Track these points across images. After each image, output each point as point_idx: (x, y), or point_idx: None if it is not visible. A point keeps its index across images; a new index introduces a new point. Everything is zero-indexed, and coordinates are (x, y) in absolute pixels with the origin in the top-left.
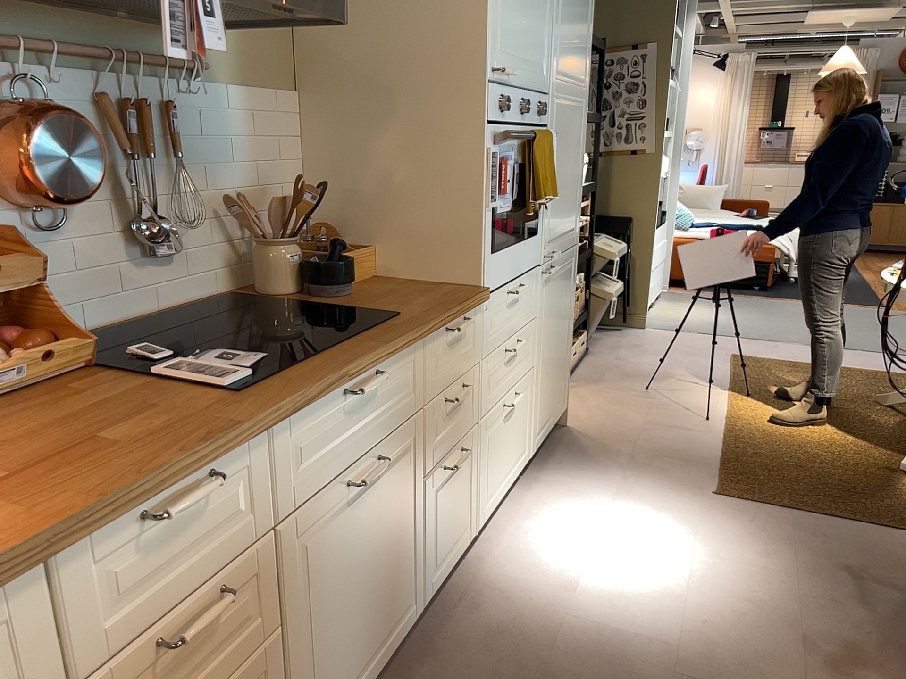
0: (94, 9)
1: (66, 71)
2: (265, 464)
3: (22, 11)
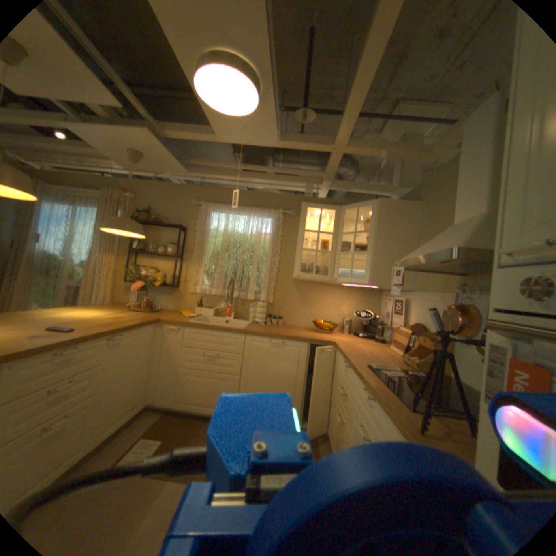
0: (490, 272)
1: (484, 295)
2: (354, 380)
3: (477, 278)
